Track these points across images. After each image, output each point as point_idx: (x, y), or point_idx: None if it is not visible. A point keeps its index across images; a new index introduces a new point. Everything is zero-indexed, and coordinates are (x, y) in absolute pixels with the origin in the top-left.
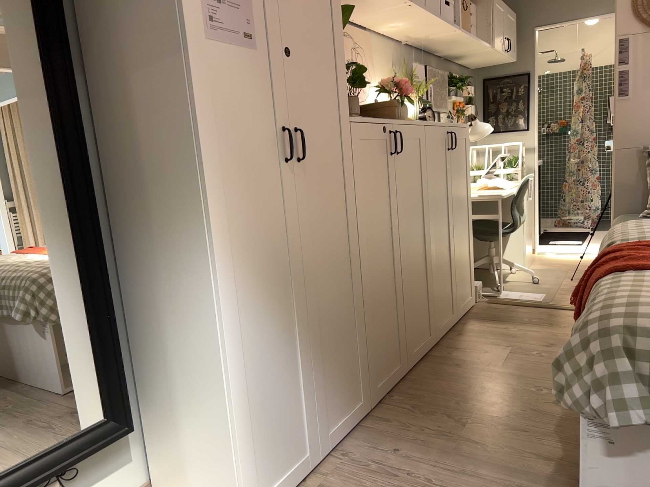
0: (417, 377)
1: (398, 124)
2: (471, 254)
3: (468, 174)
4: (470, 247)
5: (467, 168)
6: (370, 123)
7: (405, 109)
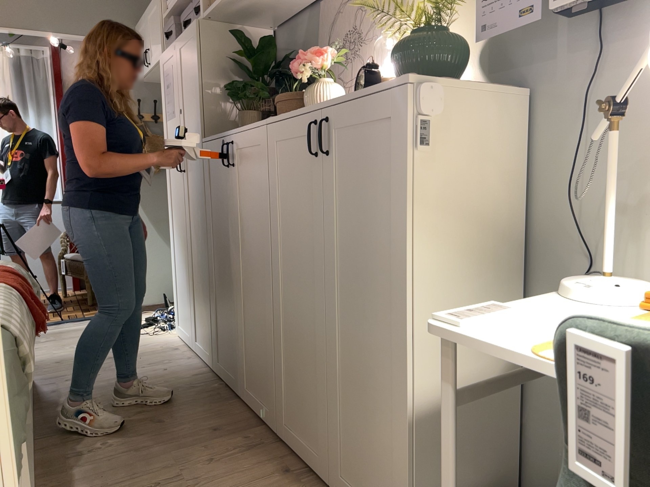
0: (228, 406)
1: (235, 135)
2: (405, 443)
3: (406, 223)
4: (405, 425)
5: (406, 206)
6: (214, 141)
7: (315, 95)
